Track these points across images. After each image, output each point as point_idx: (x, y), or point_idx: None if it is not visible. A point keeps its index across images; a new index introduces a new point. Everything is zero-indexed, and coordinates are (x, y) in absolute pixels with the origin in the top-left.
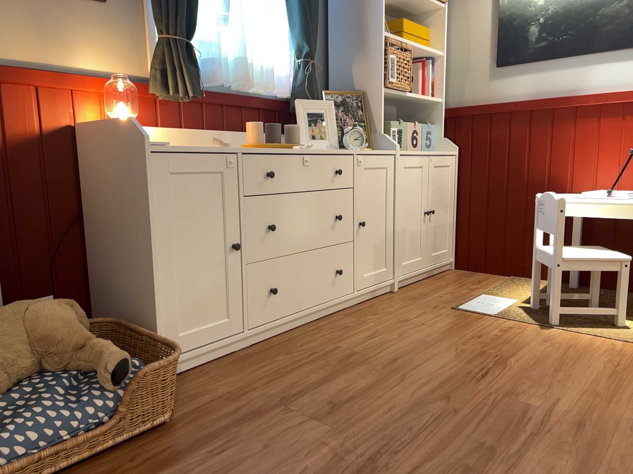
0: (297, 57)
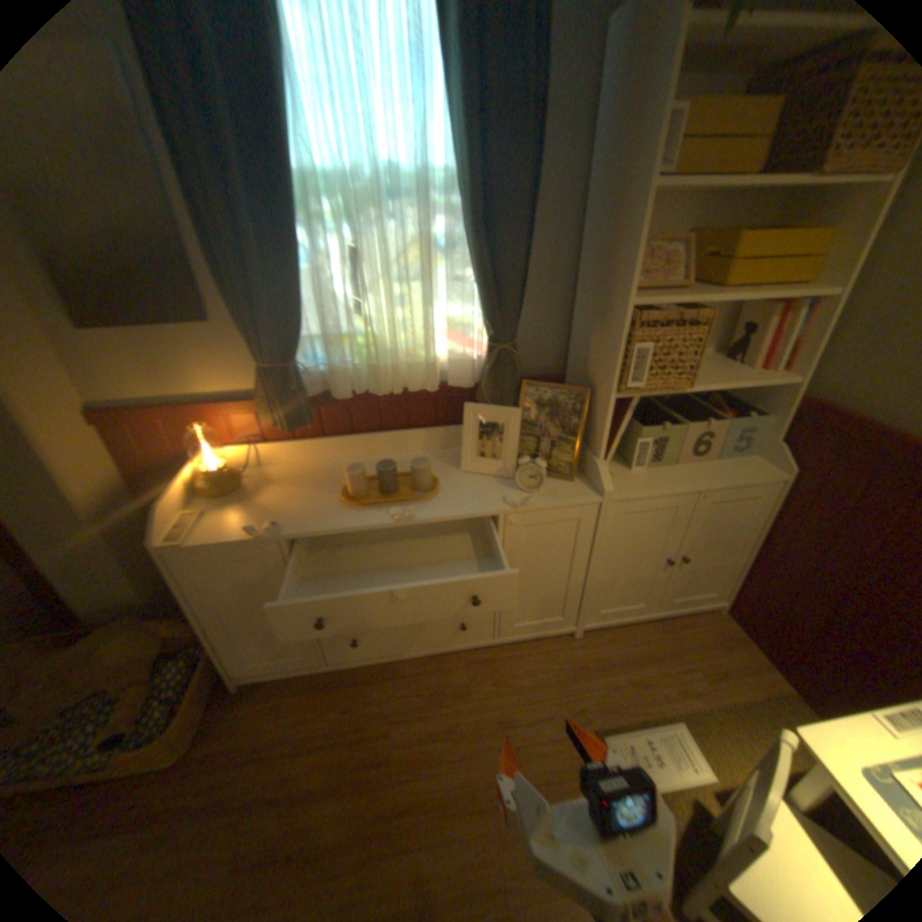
0: (486, 334)
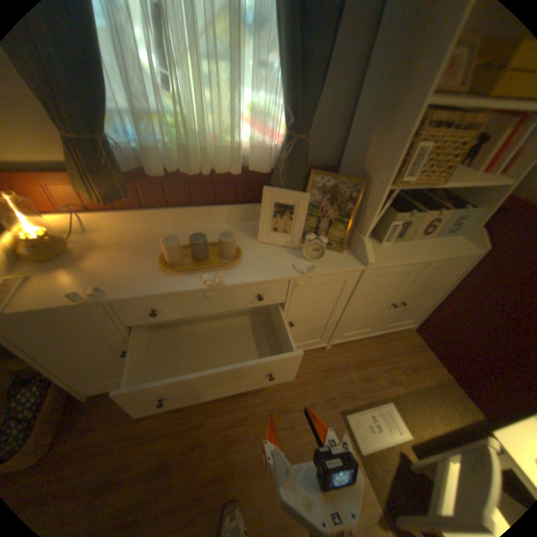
0: (286, 124)
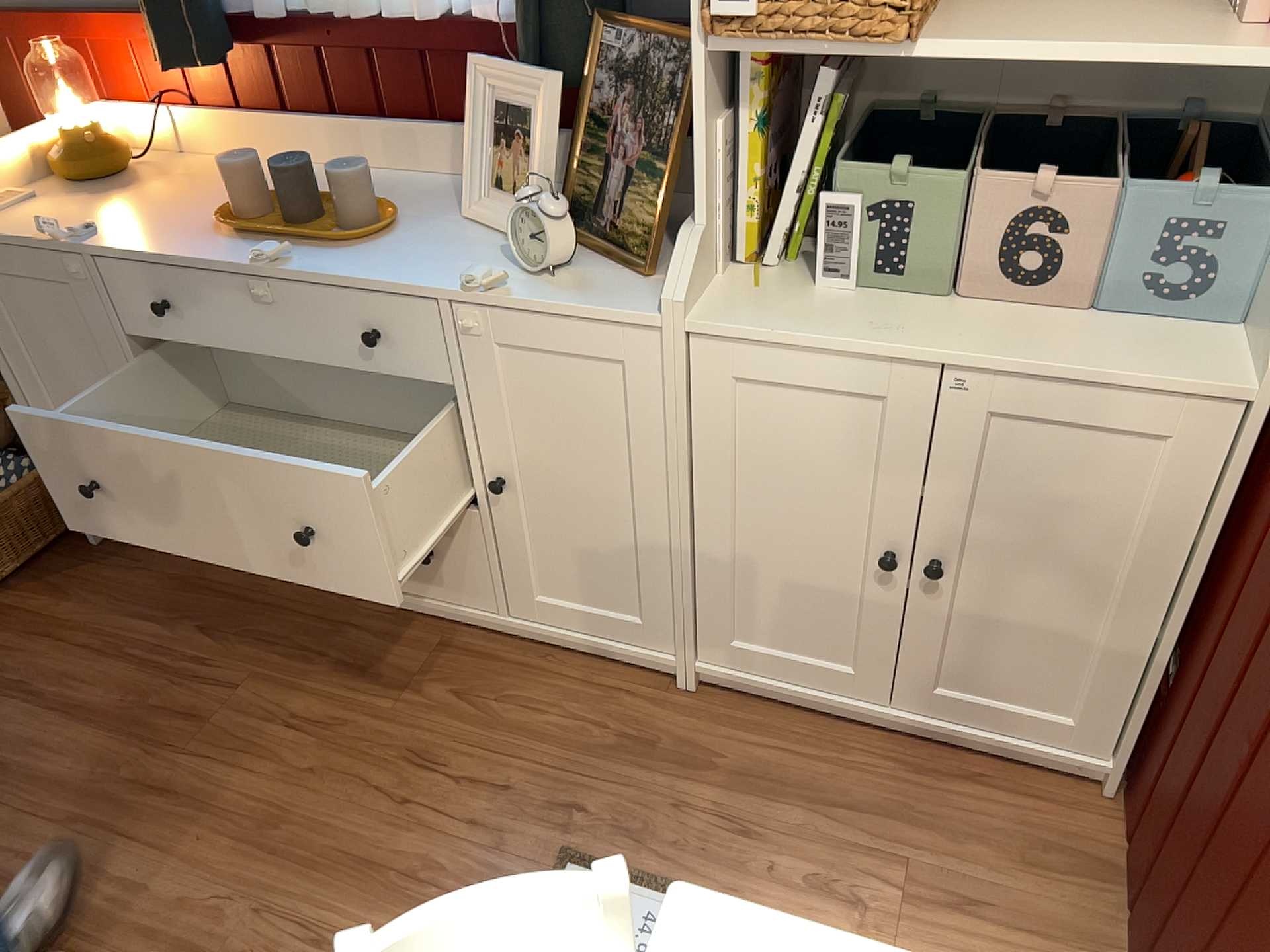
0: None
